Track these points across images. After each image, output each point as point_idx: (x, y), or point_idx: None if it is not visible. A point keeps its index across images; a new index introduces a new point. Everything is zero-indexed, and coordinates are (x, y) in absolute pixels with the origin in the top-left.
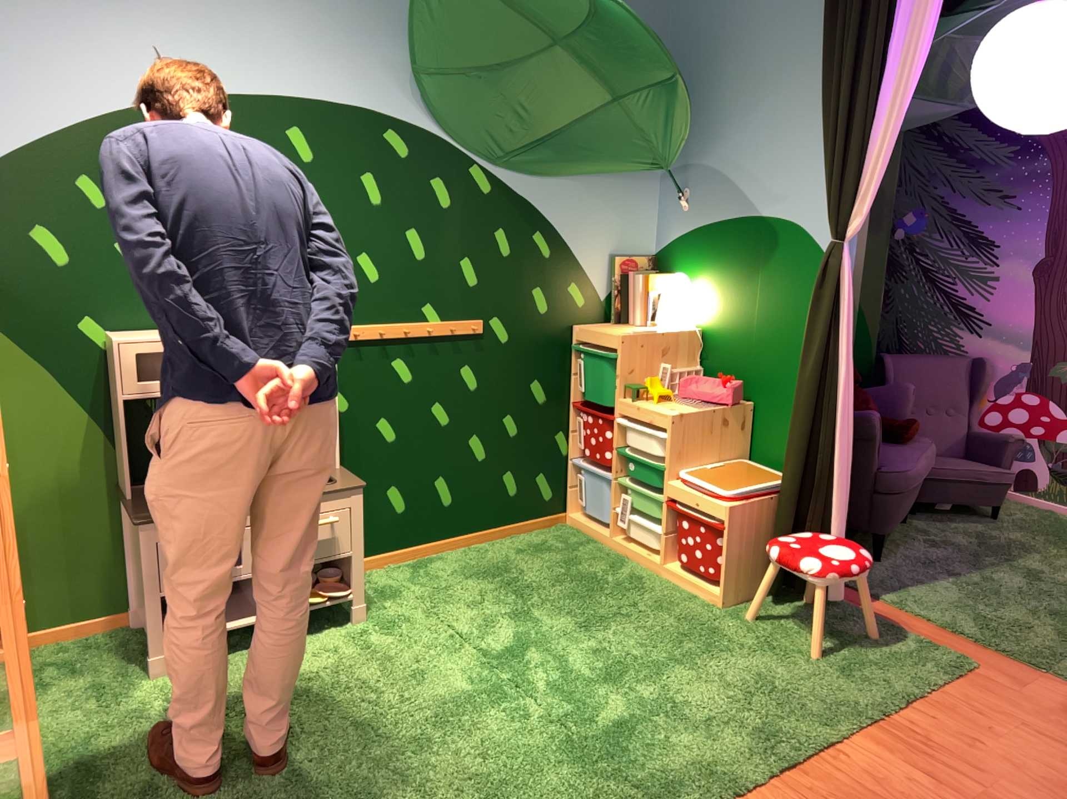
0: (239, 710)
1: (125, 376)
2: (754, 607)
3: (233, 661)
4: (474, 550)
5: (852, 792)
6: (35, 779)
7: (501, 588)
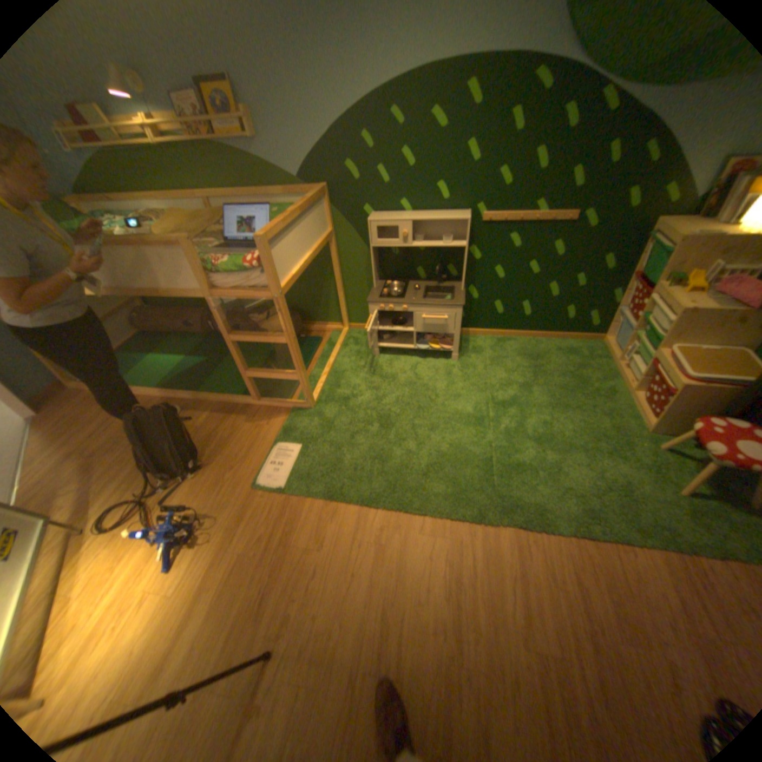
0: (389, 381)
1: (371, 237)
2: (675, 443)
3: (400, 360)
4: (535, 341)
5: (613, 575)
6: (322, 380)
7: (530, 368)
